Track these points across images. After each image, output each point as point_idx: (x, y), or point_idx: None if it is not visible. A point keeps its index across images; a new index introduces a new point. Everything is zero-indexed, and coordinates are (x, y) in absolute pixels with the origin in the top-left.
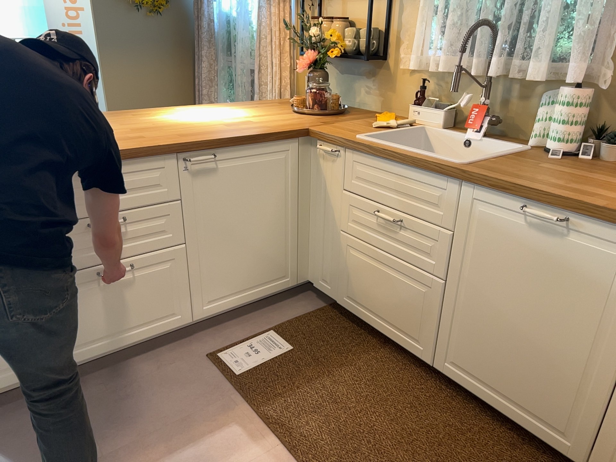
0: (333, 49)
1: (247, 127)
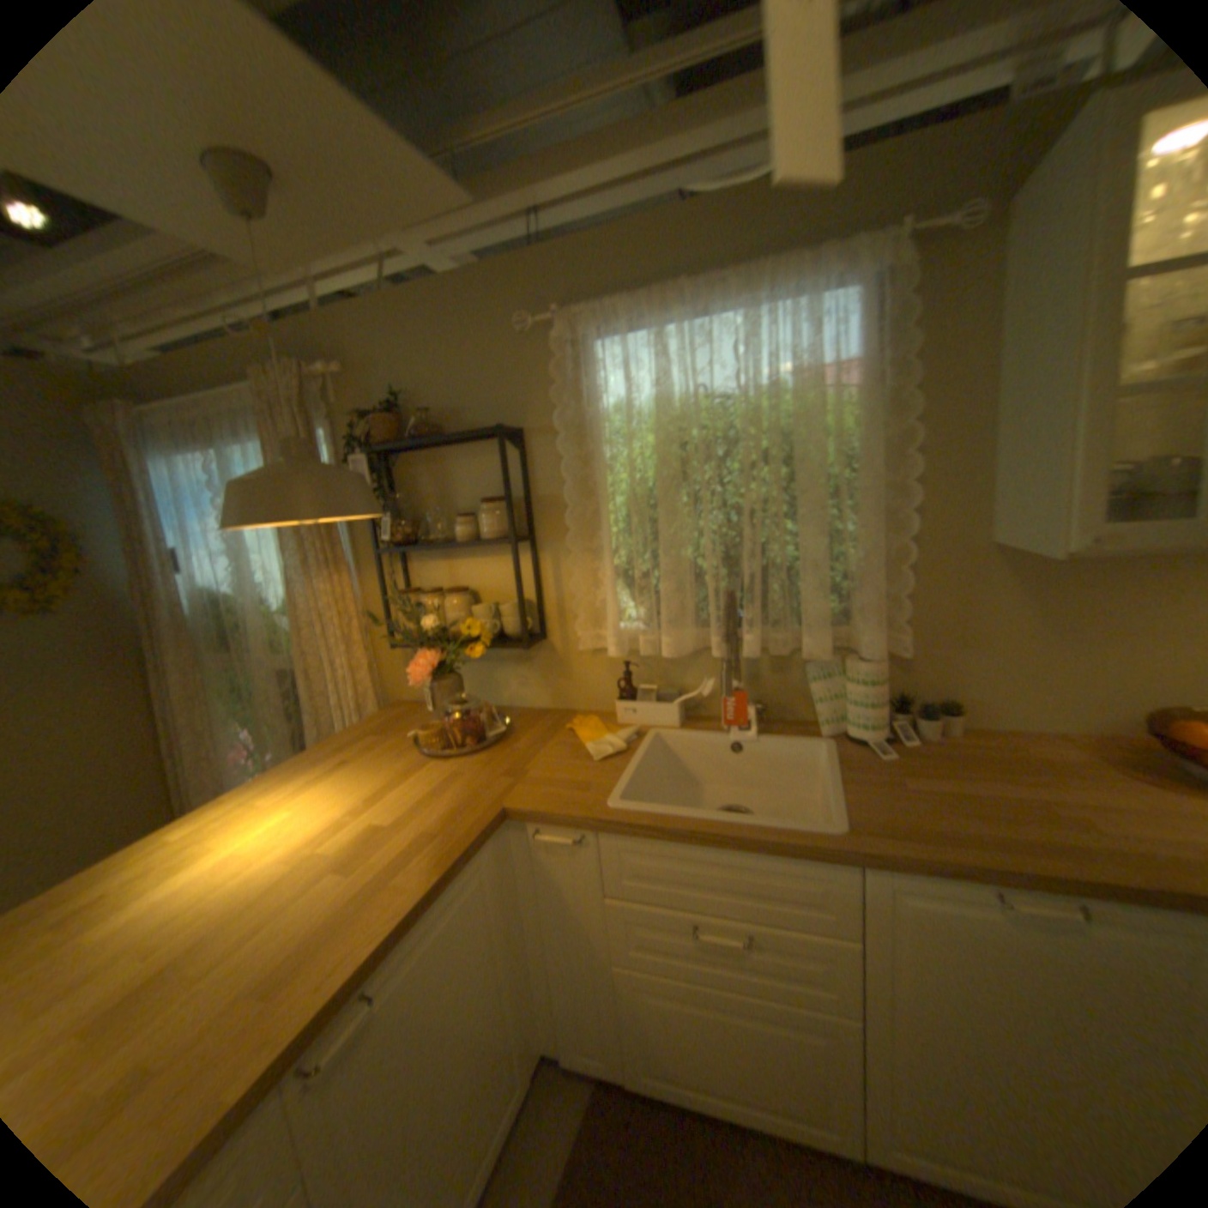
0: (474, 642)
1: (392, 861)
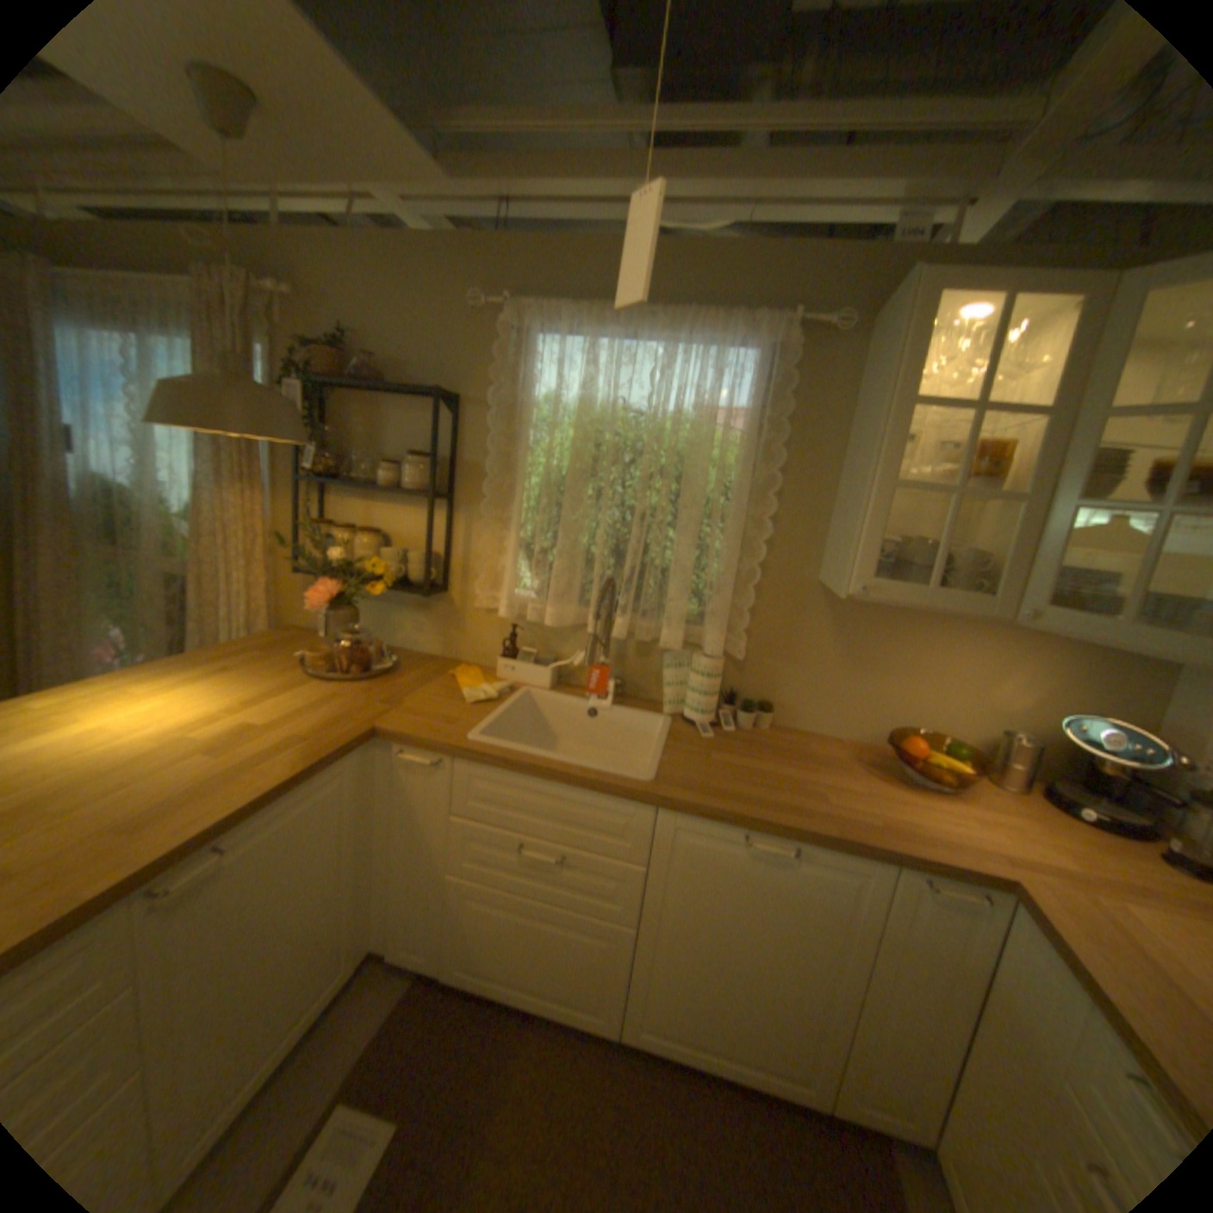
0: (374, 582)
1: (260, 754)
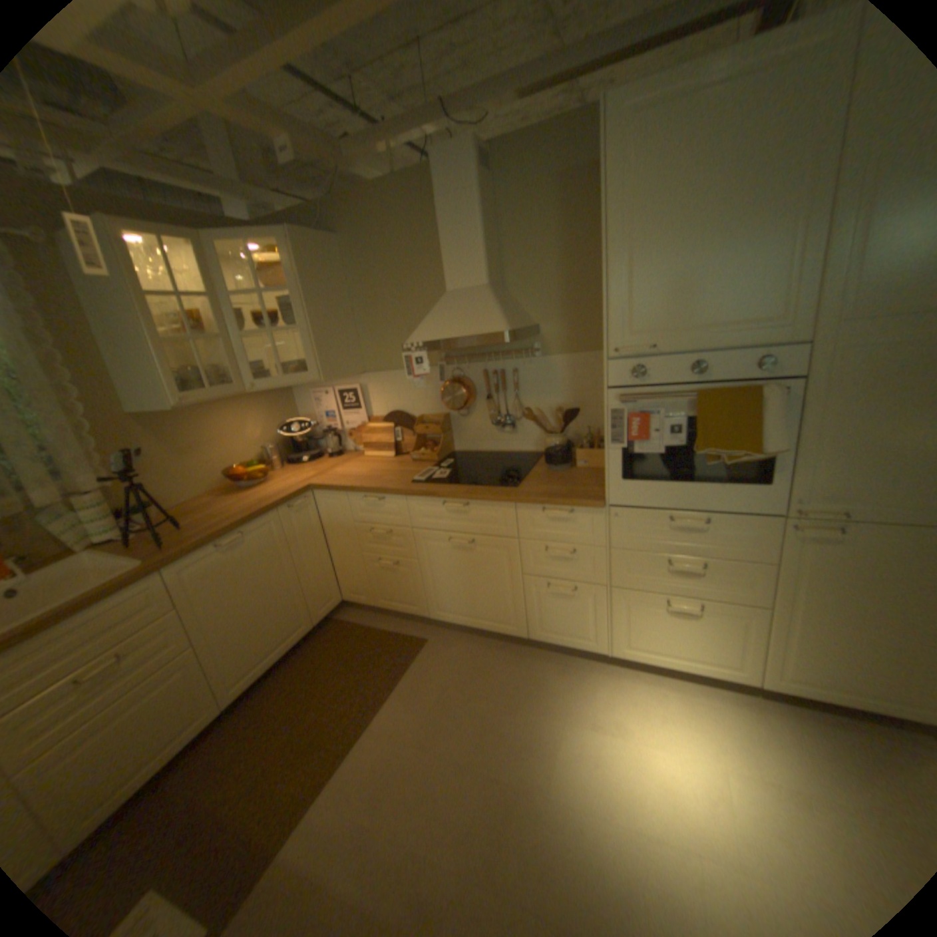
0: None
1: None
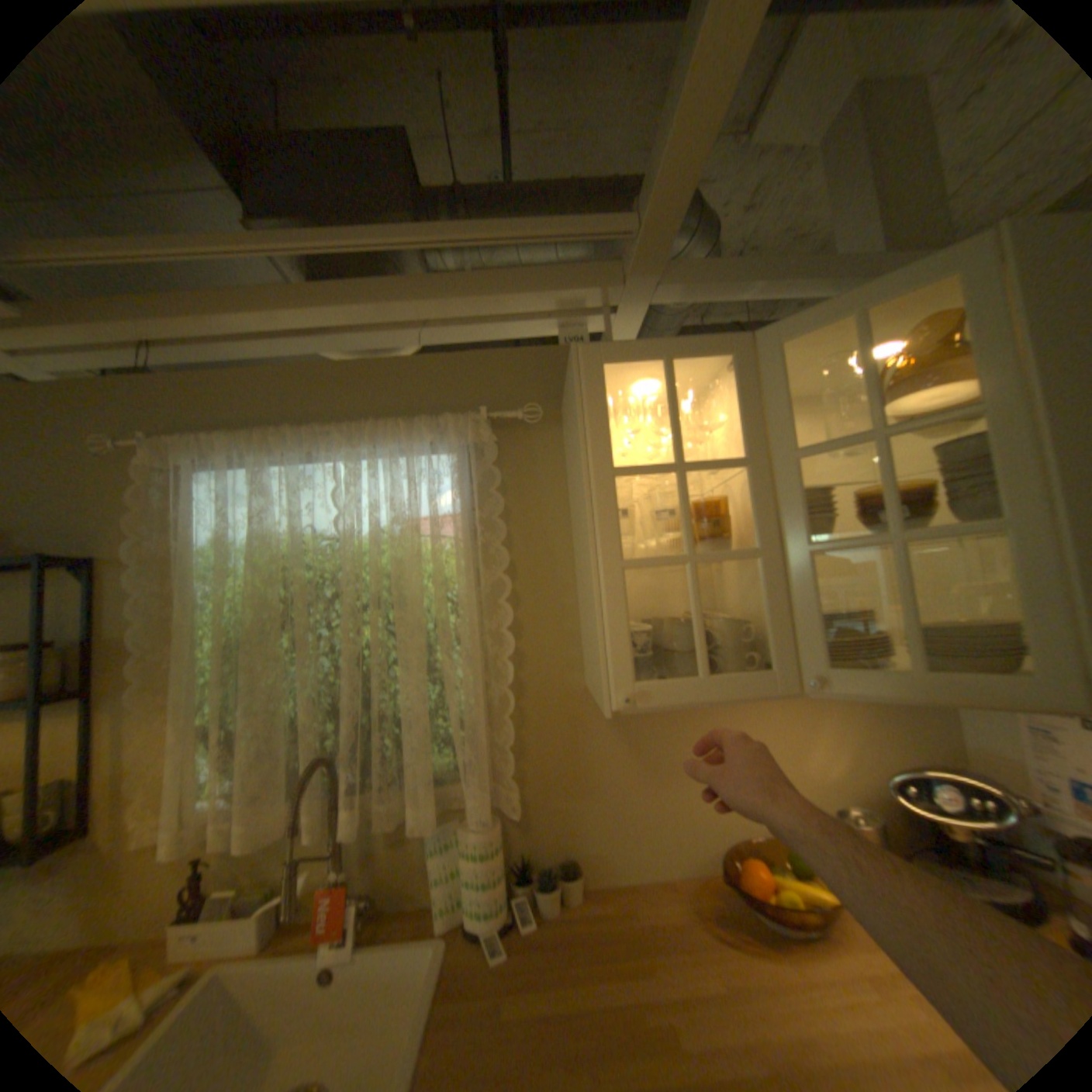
0: None
1: None
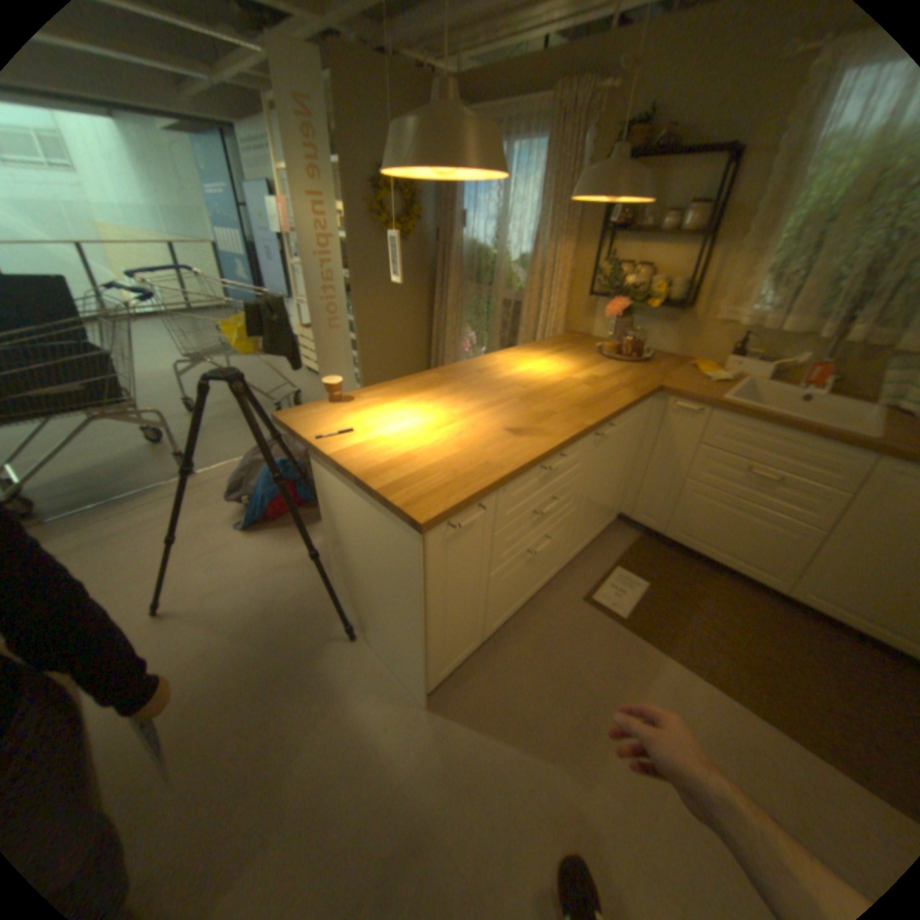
0: (653, 298)
1: (611, 388)
